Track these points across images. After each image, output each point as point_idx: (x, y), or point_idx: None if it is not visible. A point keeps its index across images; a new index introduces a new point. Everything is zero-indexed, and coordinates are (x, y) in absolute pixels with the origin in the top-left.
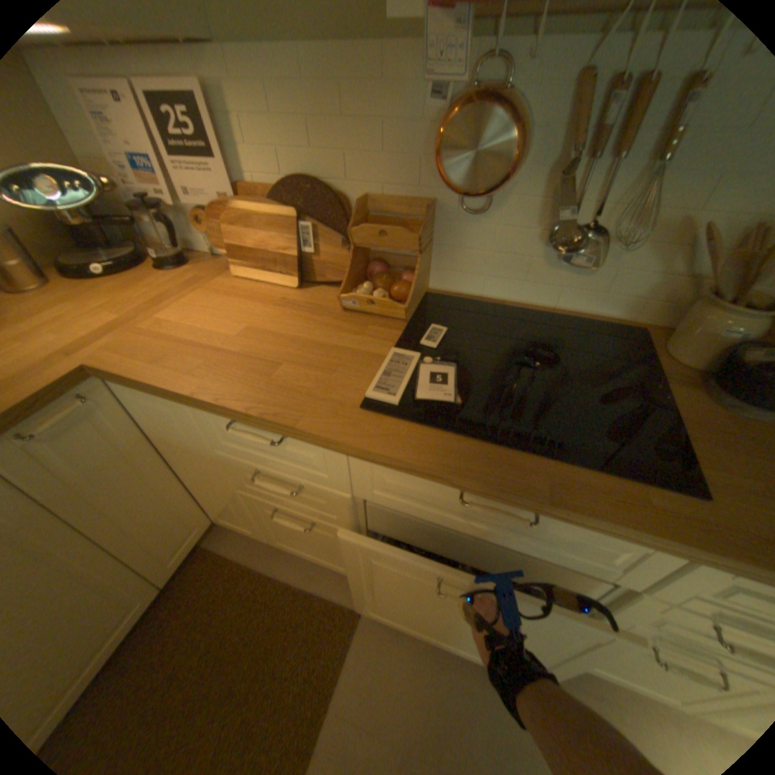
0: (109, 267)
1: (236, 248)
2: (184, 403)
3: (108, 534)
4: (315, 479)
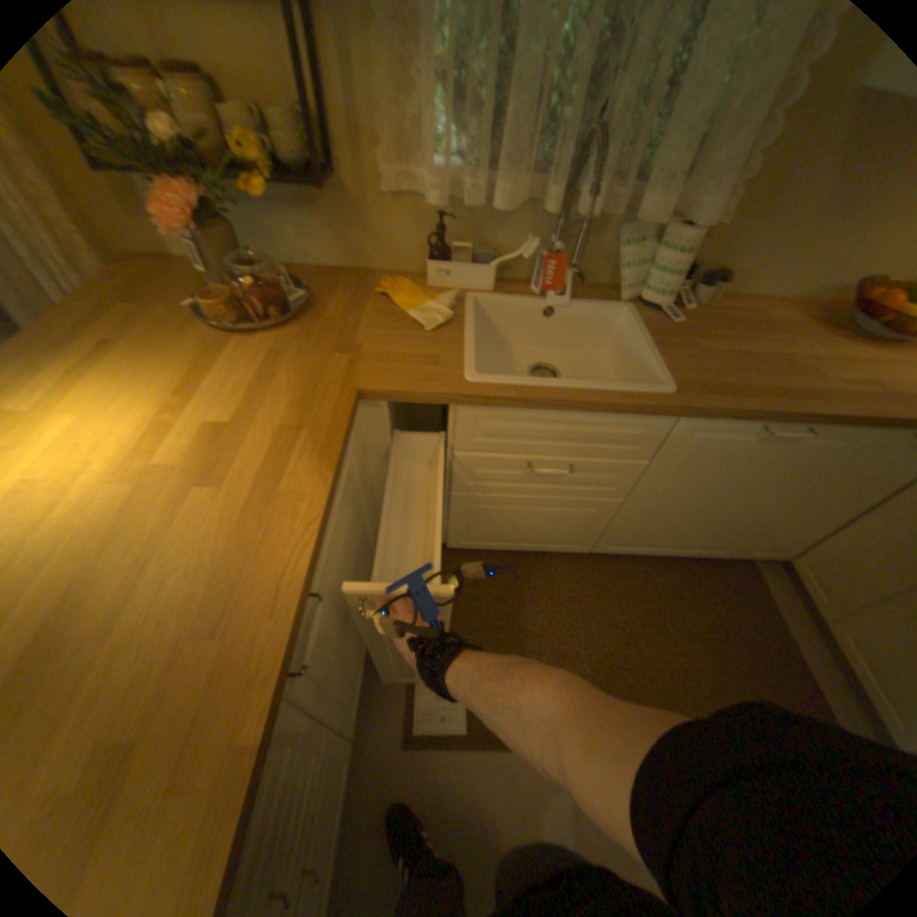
0: None
1: None
2: None
3: (803, 511)
4: None
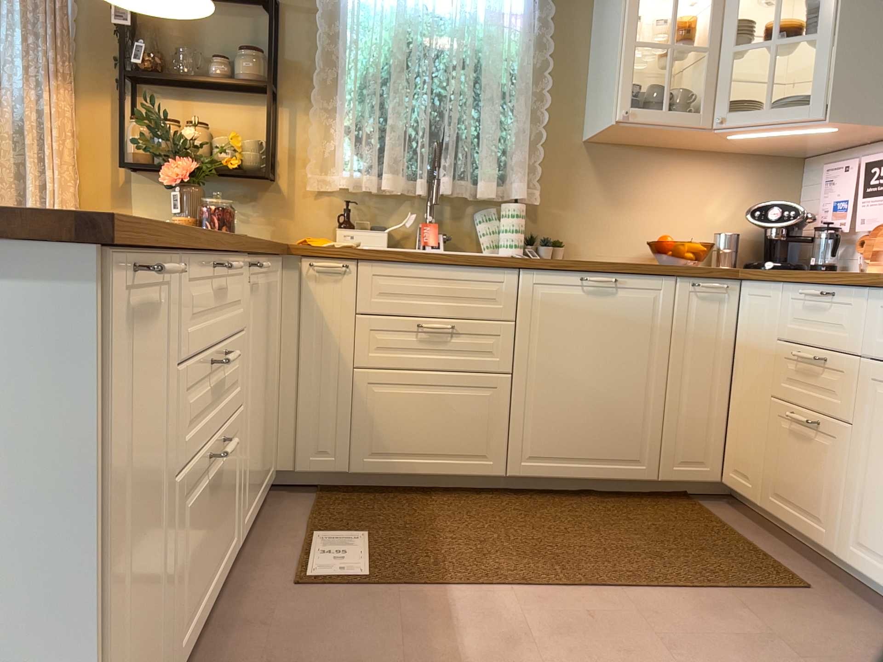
0: (779, 265)
1: (881, 253)
2: (784, 281)
3: (676, 385)
4: (840, 345)
